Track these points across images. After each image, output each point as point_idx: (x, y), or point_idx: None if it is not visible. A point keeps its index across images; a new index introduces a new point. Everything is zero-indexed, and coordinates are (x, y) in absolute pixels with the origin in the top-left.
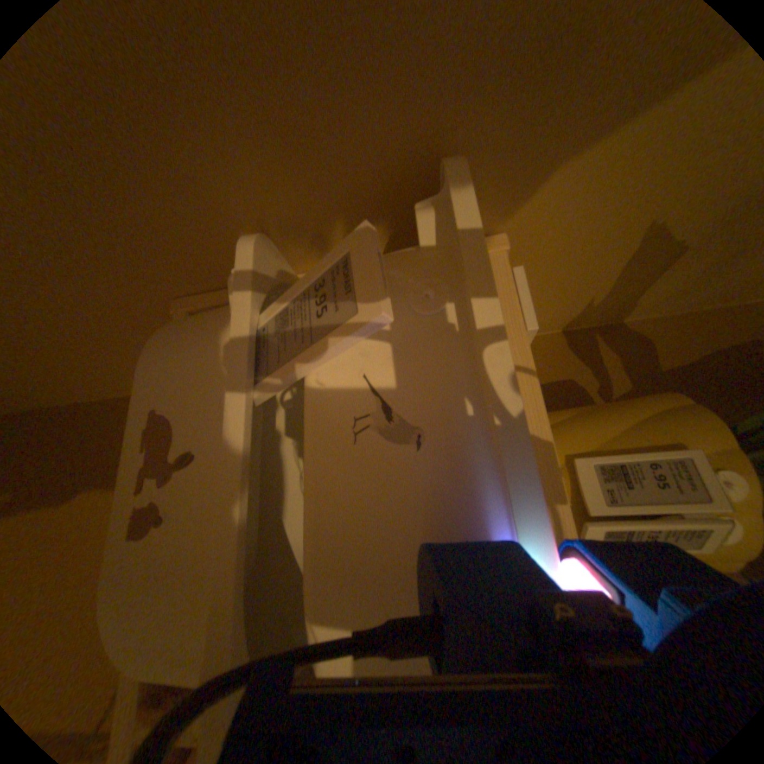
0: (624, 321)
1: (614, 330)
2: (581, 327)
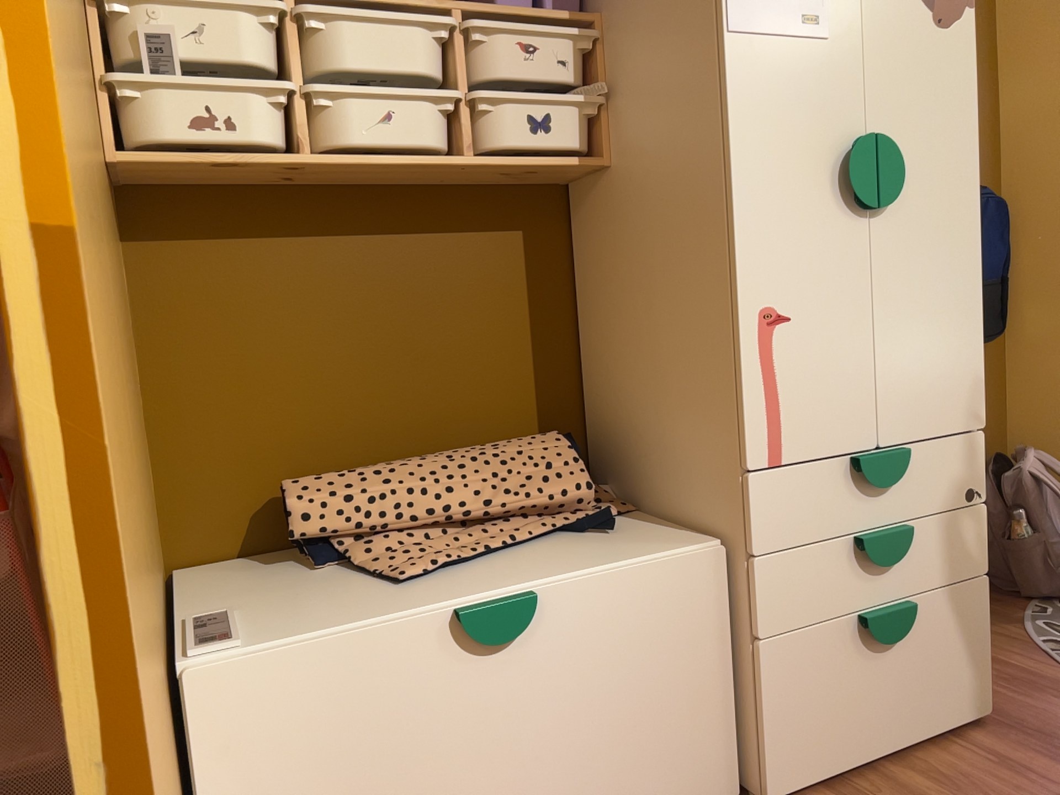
0: None
1: None
2: None
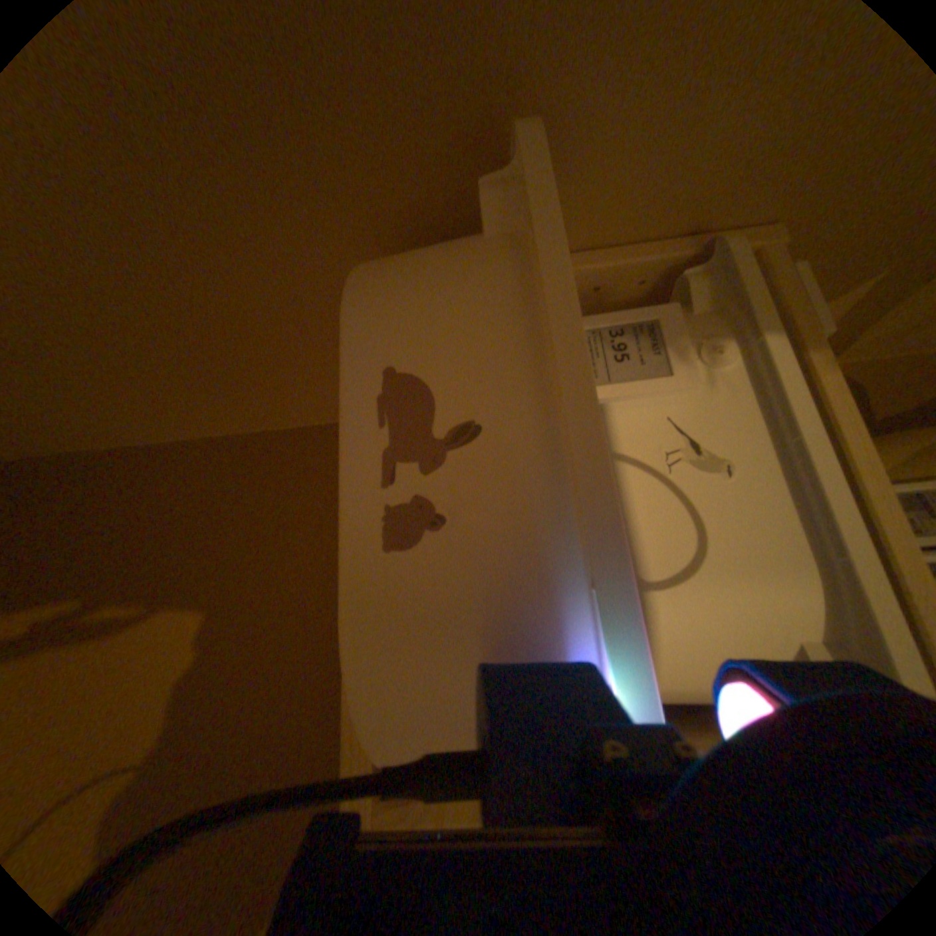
0: None
1: None
2: None
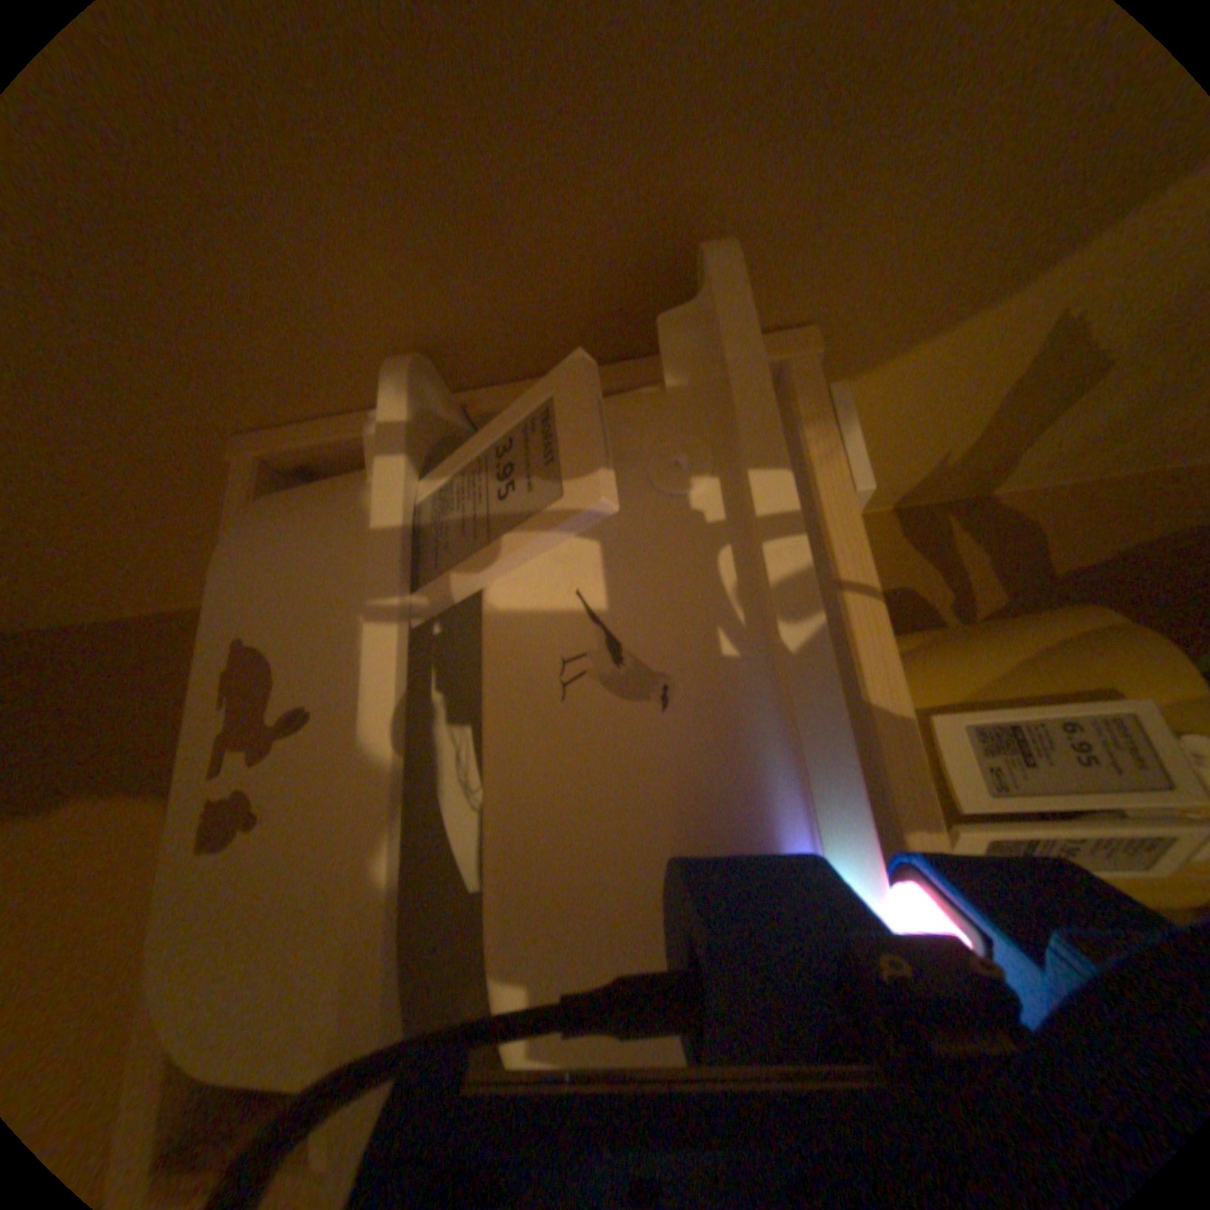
0: (995, 492)
1: (978, 509)
2: (925, 502)
